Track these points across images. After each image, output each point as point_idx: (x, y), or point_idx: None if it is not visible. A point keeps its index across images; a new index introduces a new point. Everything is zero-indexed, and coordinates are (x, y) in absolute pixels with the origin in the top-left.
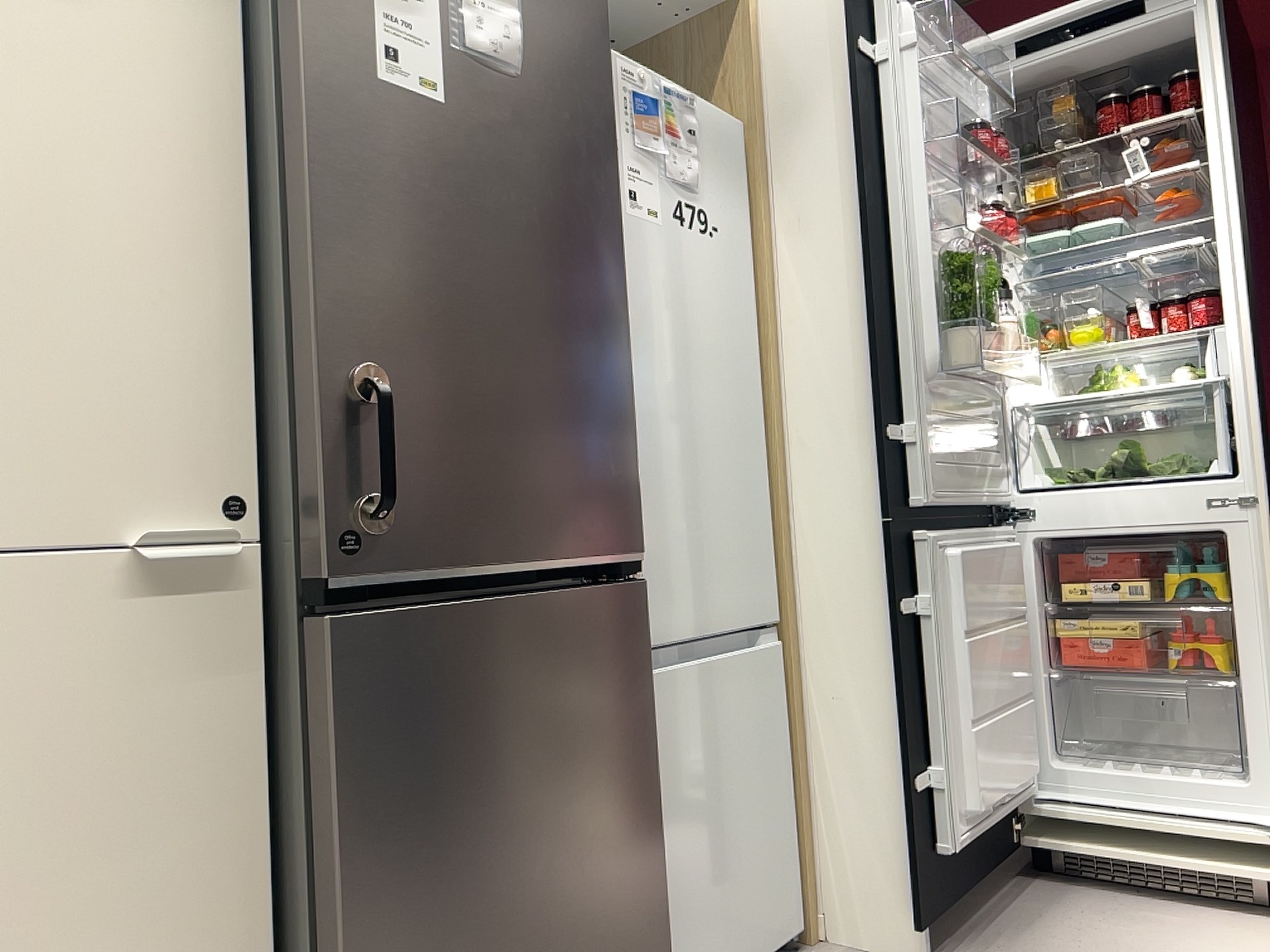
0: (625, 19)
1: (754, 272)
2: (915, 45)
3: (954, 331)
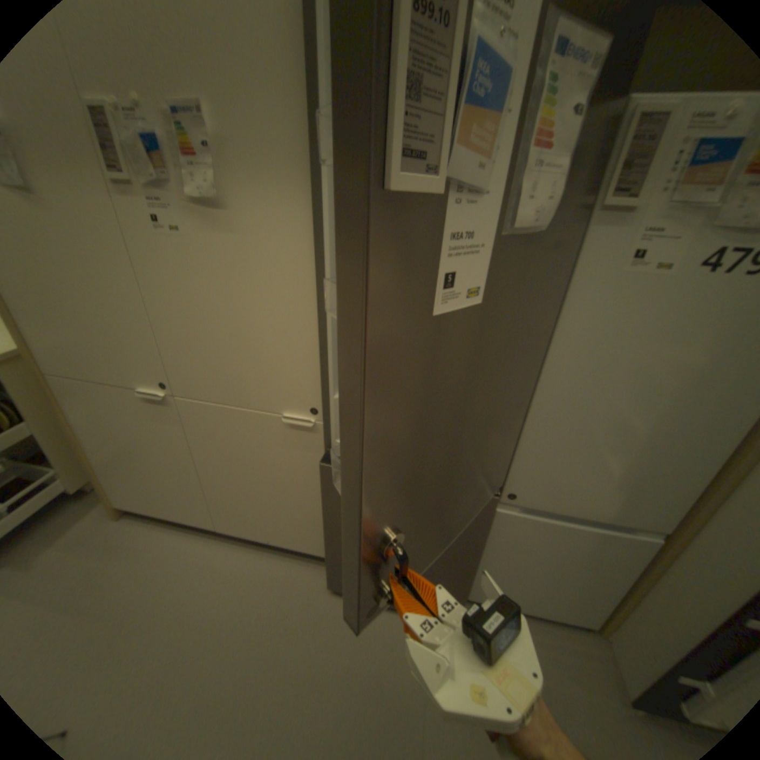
0: None
1: None
2: None
3: None
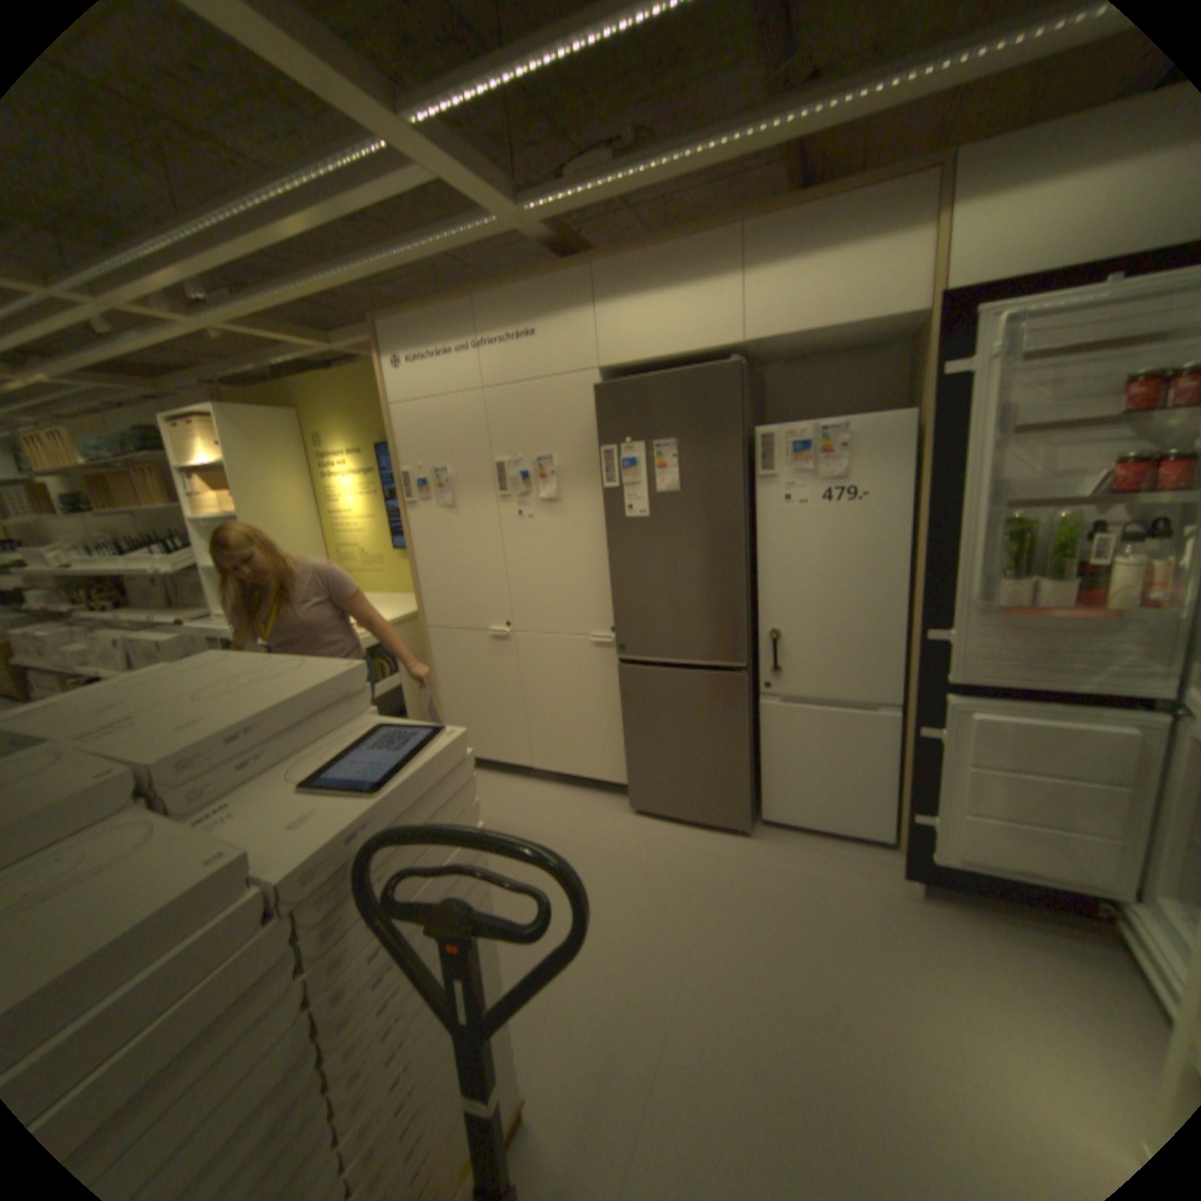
0: (888, 330)
1: (920, 505)
2: (1012, 348)
3: (1011, 576)
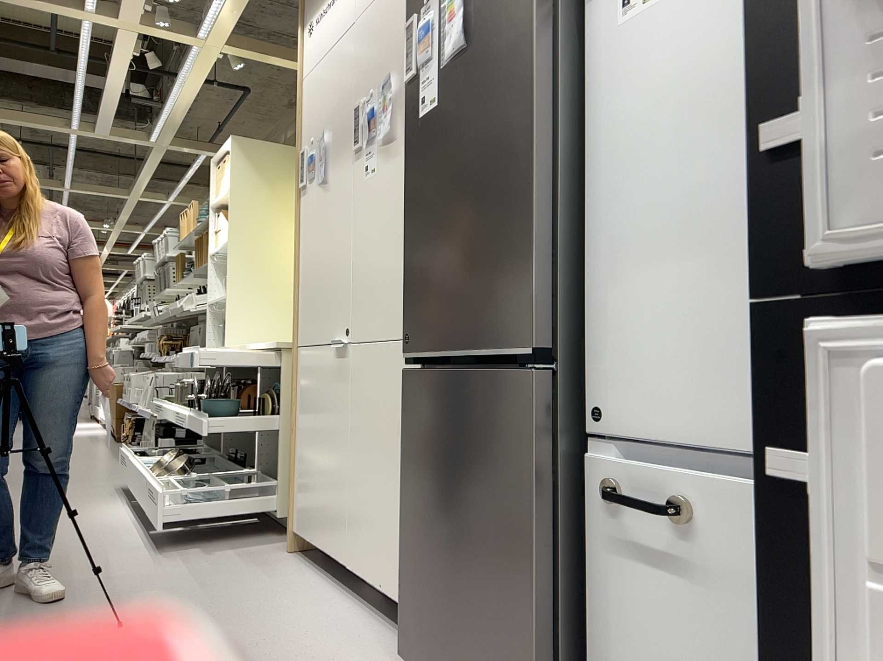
0: None
1: None
2: None
3: None
